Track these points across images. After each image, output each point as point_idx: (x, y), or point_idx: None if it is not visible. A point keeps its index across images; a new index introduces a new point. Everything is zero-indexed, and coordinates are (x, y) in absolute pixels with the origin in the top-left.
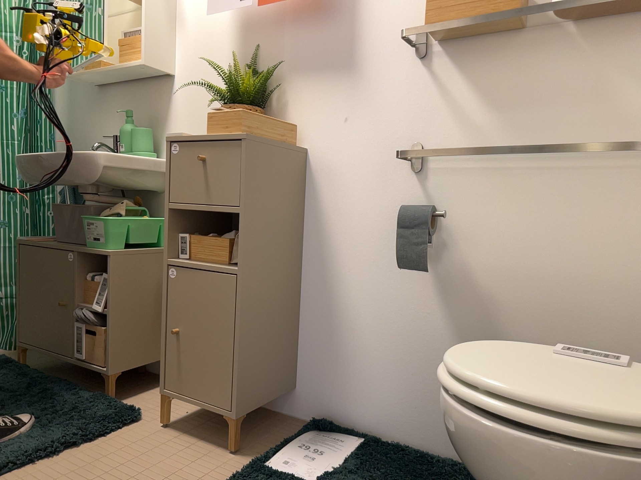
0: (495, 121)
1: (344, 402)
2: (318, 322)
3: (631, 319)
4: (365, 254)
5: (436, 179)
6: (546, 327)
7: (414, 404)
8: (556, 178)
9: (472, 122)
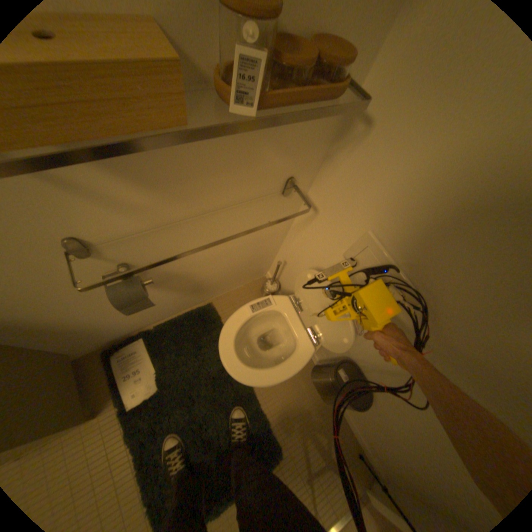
0: (162, 195)
1: (113, 337)
2: (58, 340)
3: (256, 249)
4: (71, 307)
5: (116, 250)
6: (220, 267)
7: (159, 314)
8: (223, 216)
9: (134, 202)
